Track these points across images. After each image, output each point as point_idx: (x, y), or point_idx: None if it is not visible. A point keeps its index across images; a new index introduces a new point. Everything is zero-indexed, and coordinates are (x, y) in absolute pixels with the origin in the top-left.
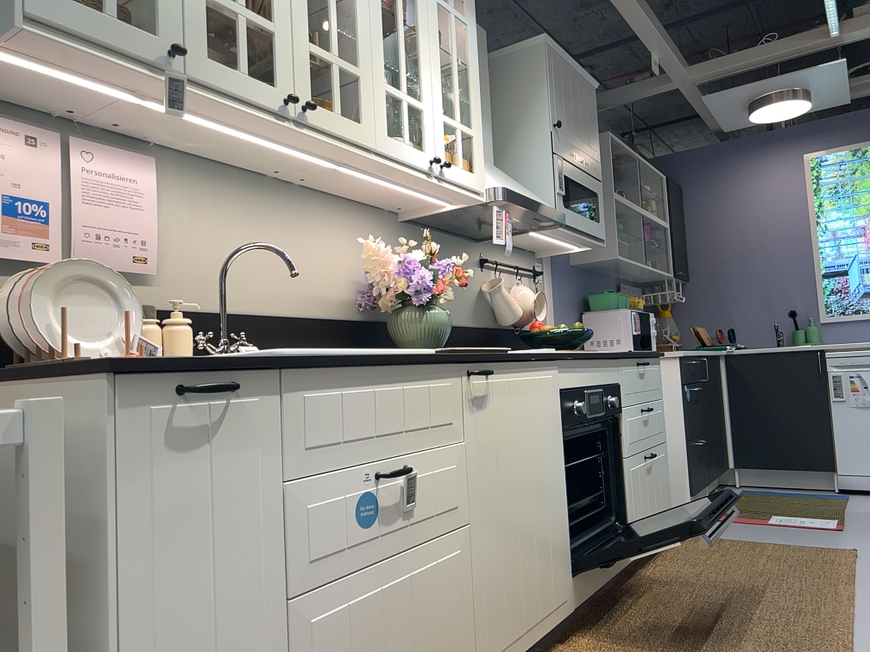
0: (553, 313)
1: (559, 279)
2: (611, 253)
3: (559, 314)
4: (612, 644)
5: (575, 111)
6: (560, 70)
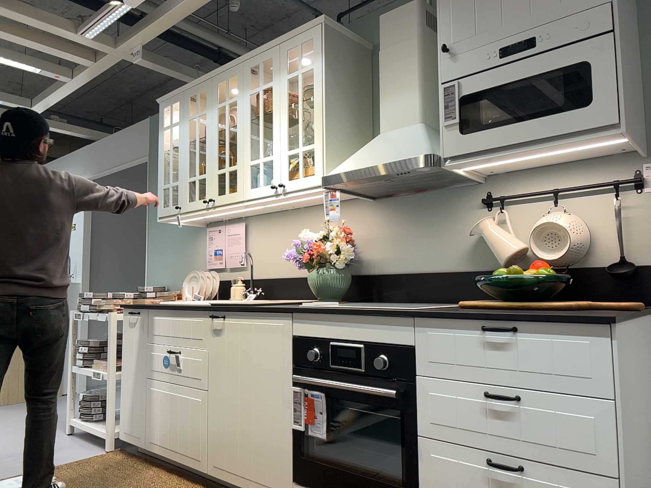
0: None
1: None
2: None
3: None
4: None
5: None
6: None
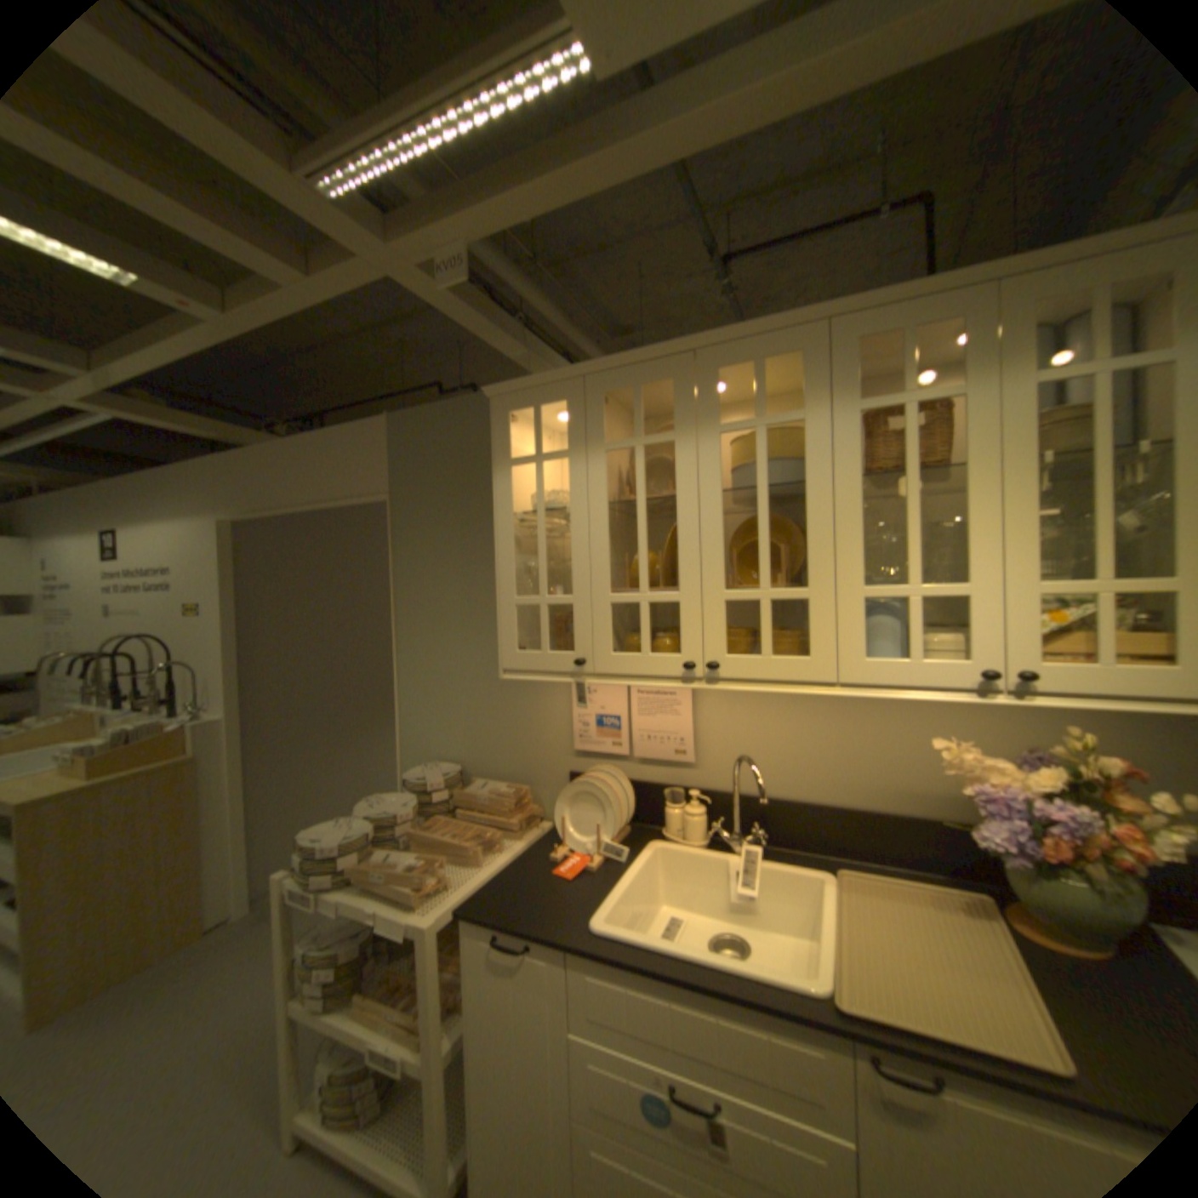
0: None
1: None
2: None
3: None
4: None
5: None
6: None
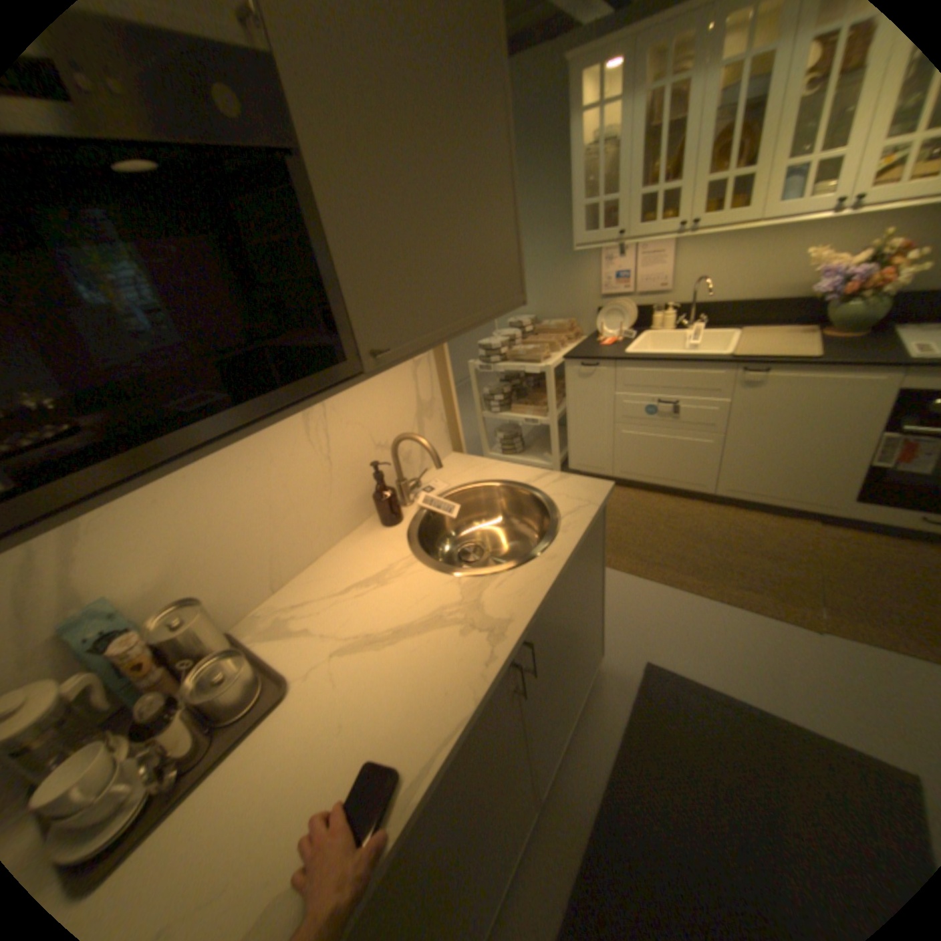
0: None
1: None
2: None
3: None
4: (848, 546)
5: None
6: None
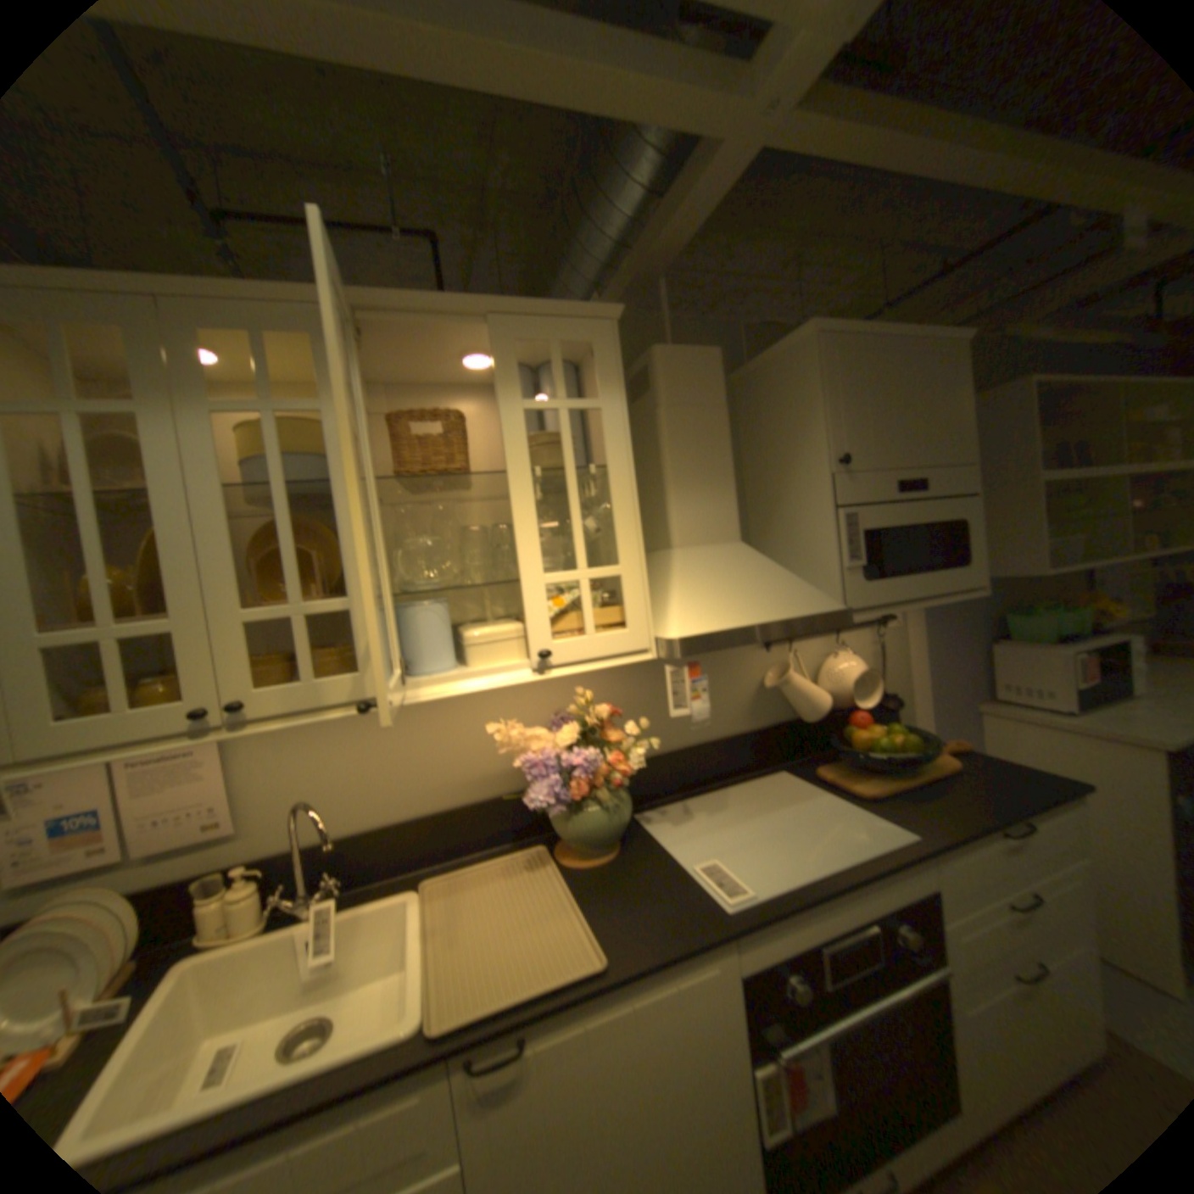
0: (923, 662)
1: (937, 610)
2: (1041, 559)
3: (935, 659)
4: None
5: (900, 411)
6: (859, 359)
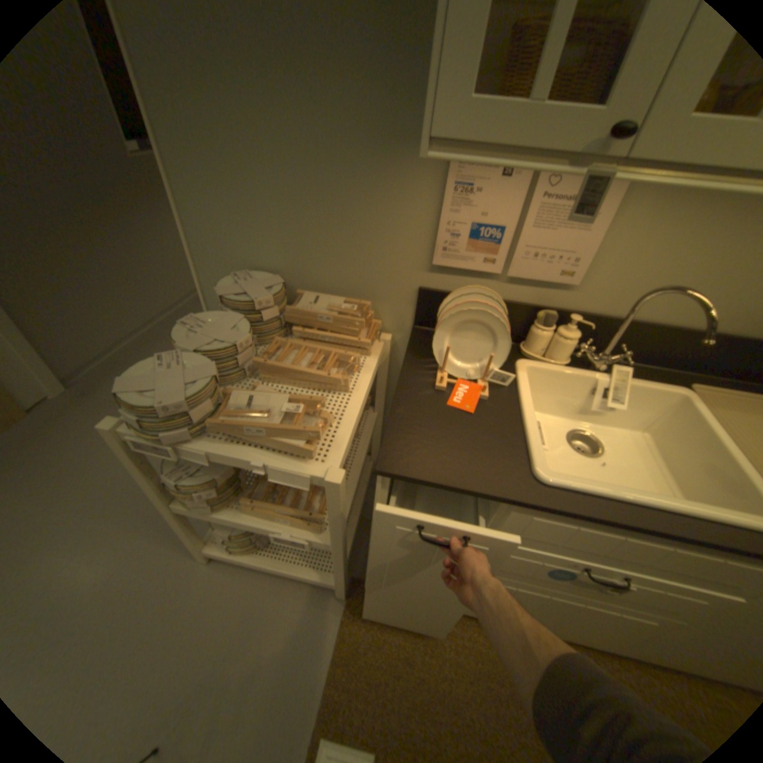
0: None
1: None
2: None
3: None
4: None
5: None
6: None
